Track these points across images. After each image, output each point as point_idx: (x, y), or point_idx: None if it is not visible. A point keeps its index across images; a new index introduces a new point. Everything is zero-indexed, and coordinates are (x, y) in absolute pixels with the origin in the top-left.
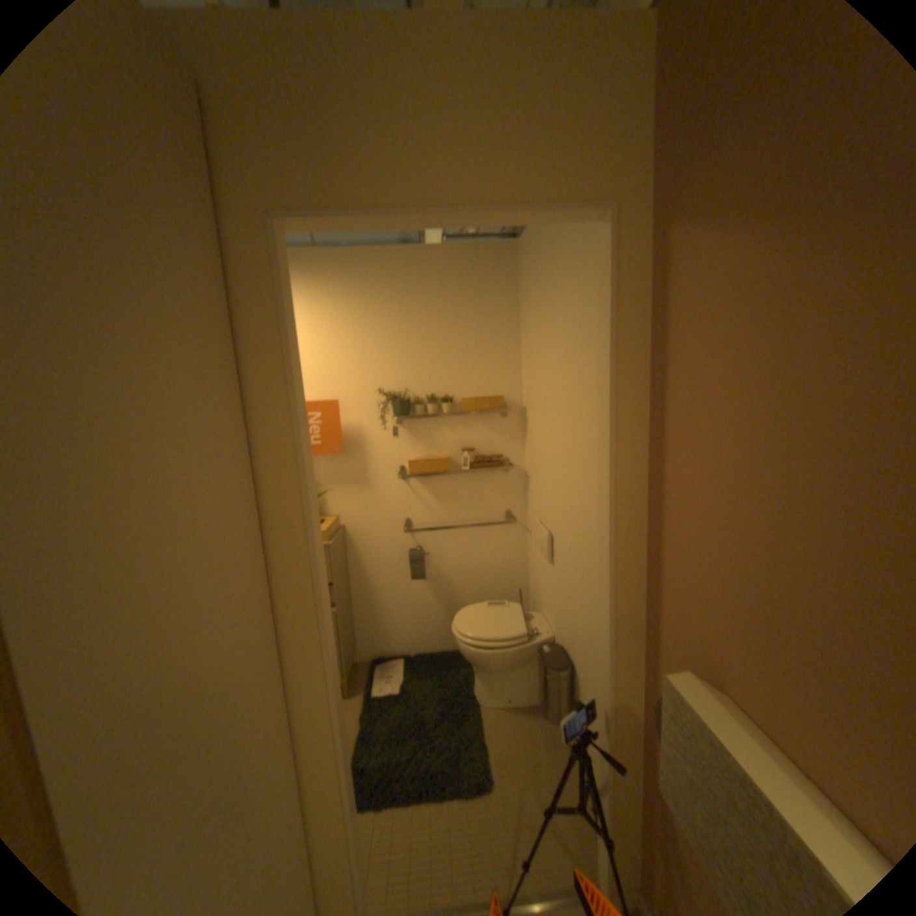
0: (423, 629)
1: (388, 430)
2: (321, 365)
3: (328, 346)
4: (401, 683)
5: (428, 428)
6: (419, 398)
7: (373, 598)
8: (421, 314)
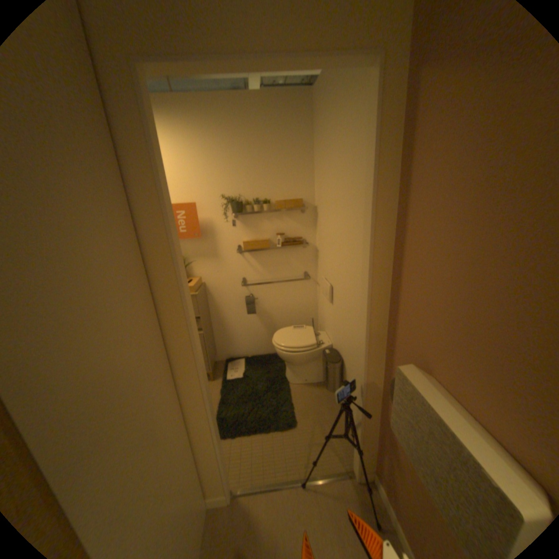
0: (255, 342)
1: (228, 222)
2: (182, 179)
3: (186, 166)
4: (243, 371)
5: (254, 220)
6: (248, 201)
7: (225, 325)
8: (247, 142)
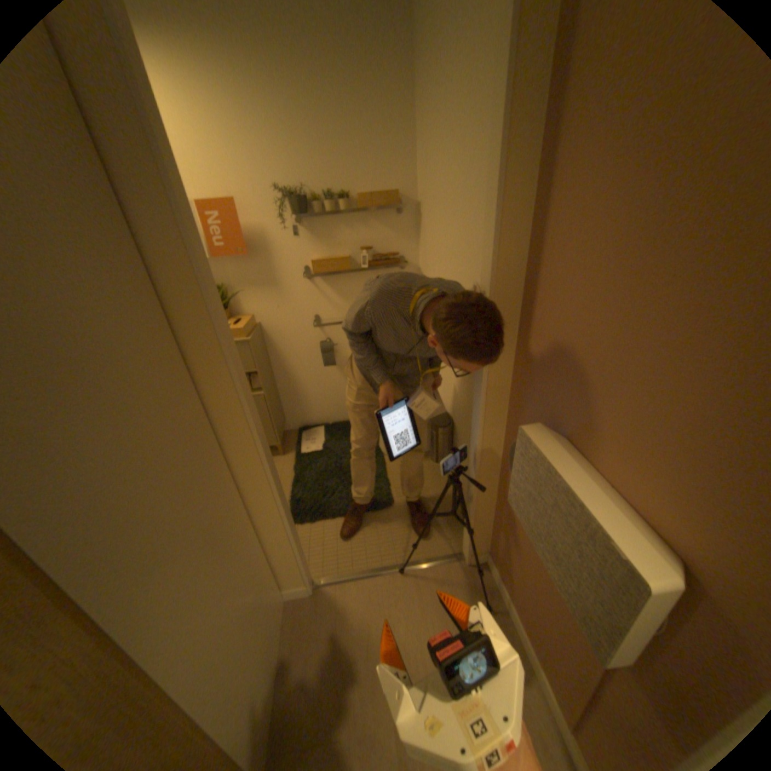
0: (337, 403)
1: (287, 229)
2: (207, 156)
3: (211, 132)
4: (323, 442)
5: (327, 226)
6: (315, 194)
7: (294, 382)
8: (307, 90)
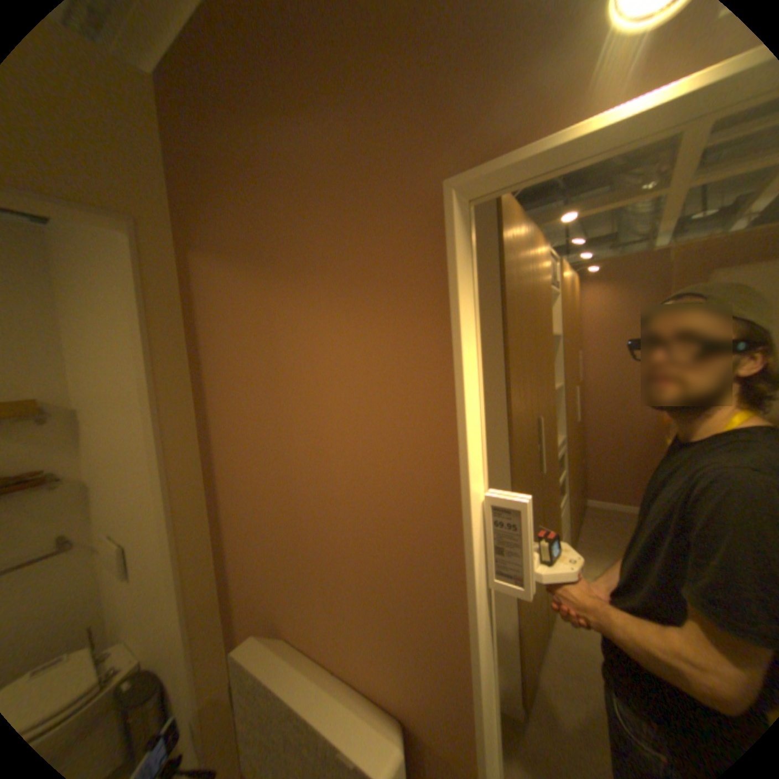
0: None
1: None
2: None
3: None
4: None
5: None
6: None
7: None
8: None
